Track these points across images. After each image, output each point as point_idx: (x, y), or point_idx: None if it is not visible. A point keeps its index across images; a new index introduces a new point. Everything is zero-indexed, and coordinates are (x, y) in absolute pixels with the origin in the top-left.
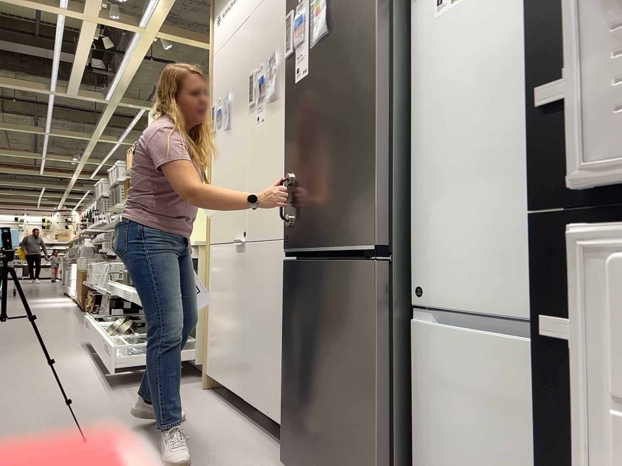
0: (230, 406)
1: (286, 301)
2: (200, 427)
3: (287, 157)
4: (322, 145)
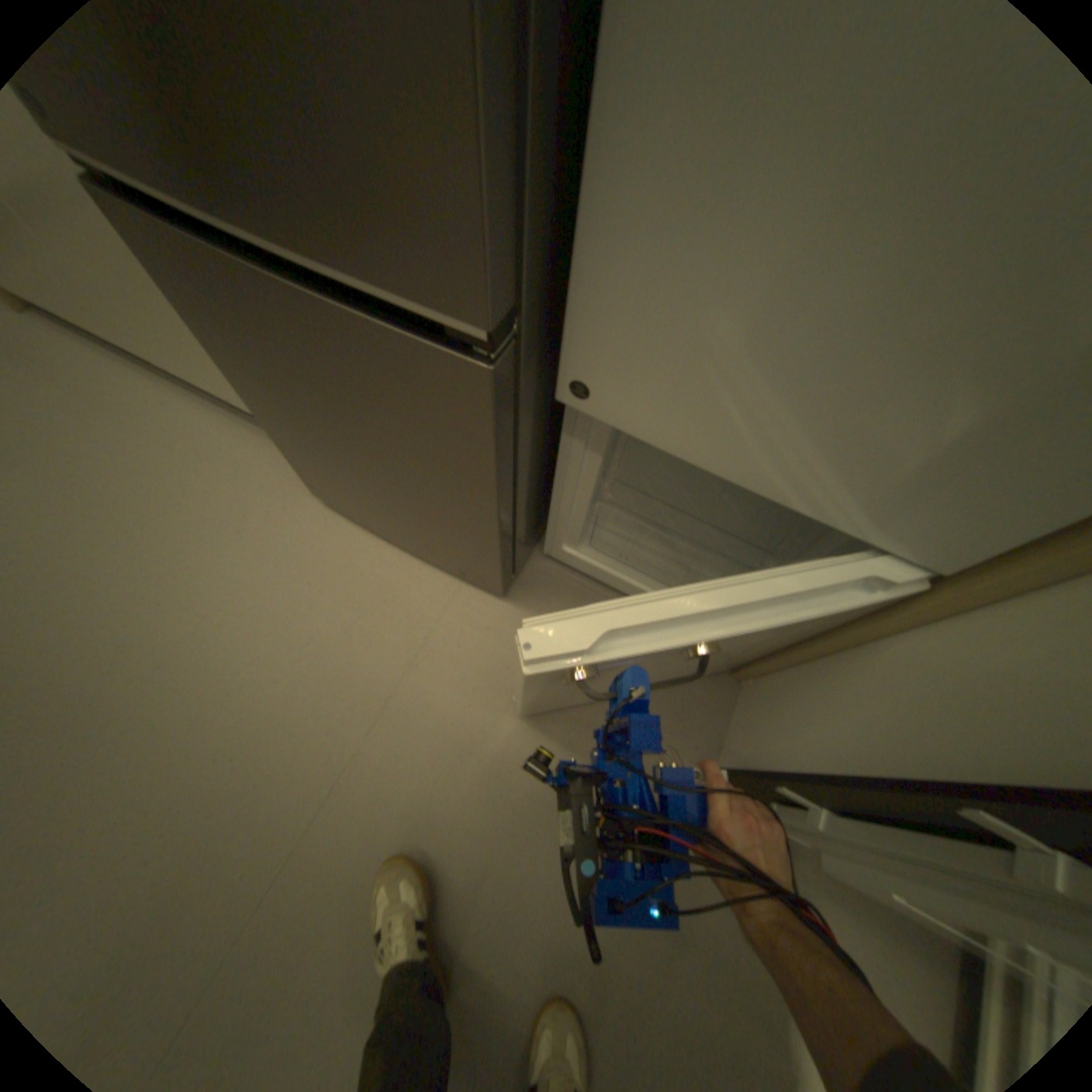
0: (117, 353)
1: (171, 292)
2: (109, 435)
3: None
4: None
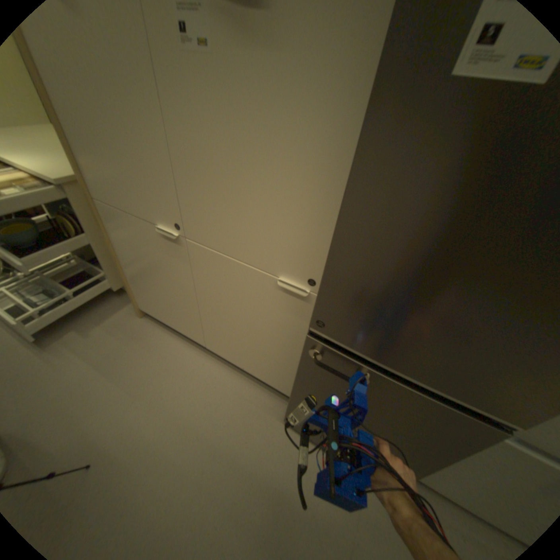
0: (182, 338)
1: (307, 362)
2: (180, 383)
3: (348, 229)
4: (489, 282)
